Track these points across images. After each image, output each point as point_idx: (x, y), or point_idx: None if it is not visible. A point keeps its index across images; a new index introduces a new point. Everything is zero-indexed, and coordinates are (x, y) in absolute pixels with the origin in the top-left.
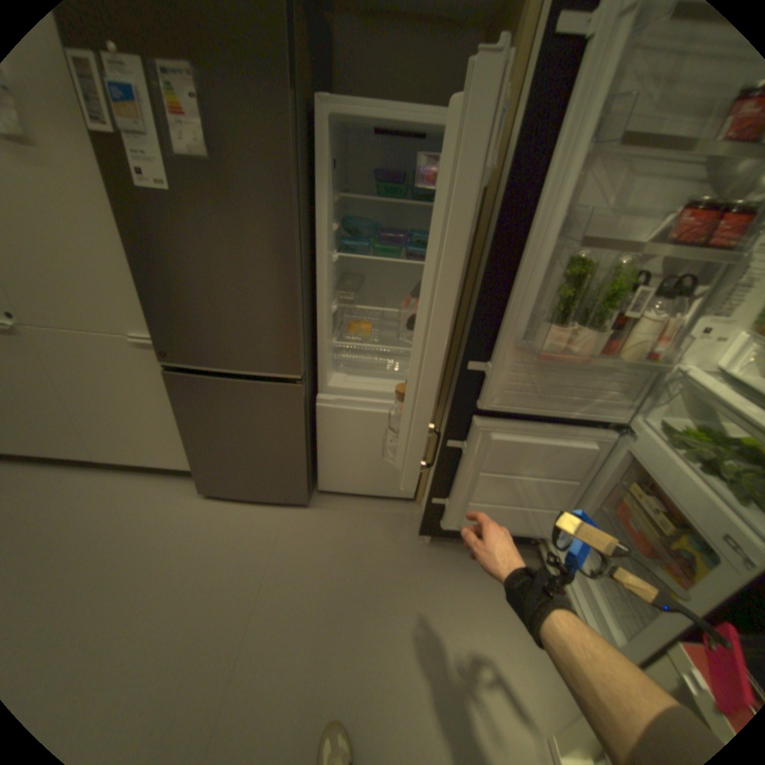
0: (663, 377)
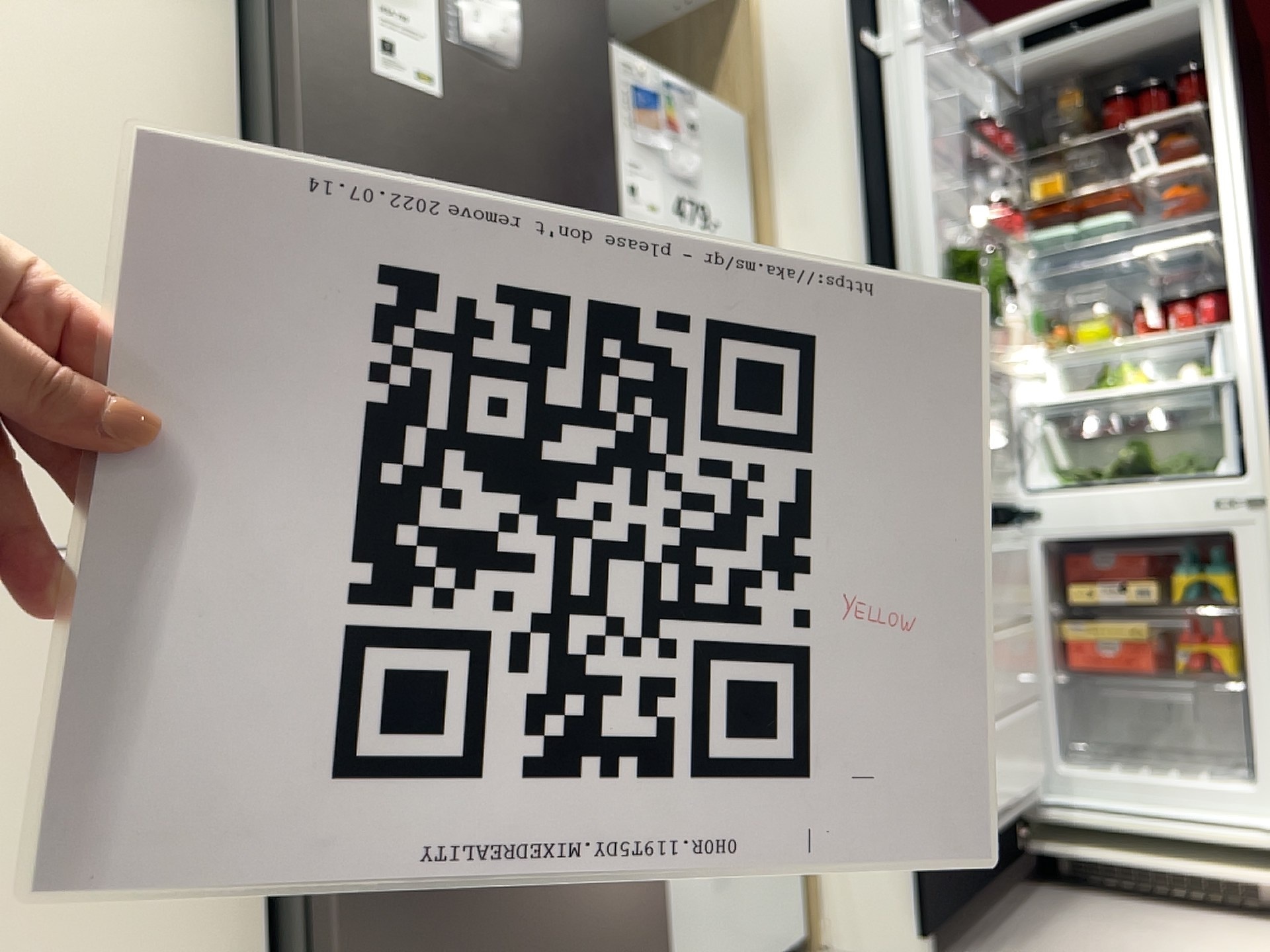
0: (1016, 425)
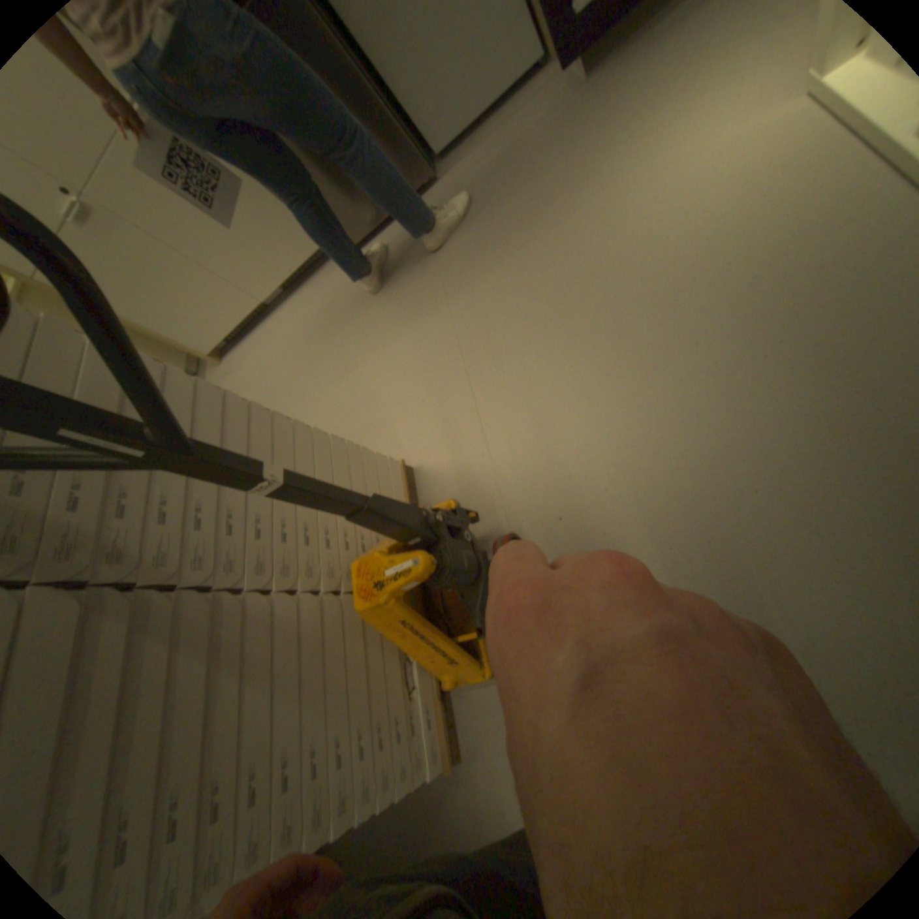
0: None
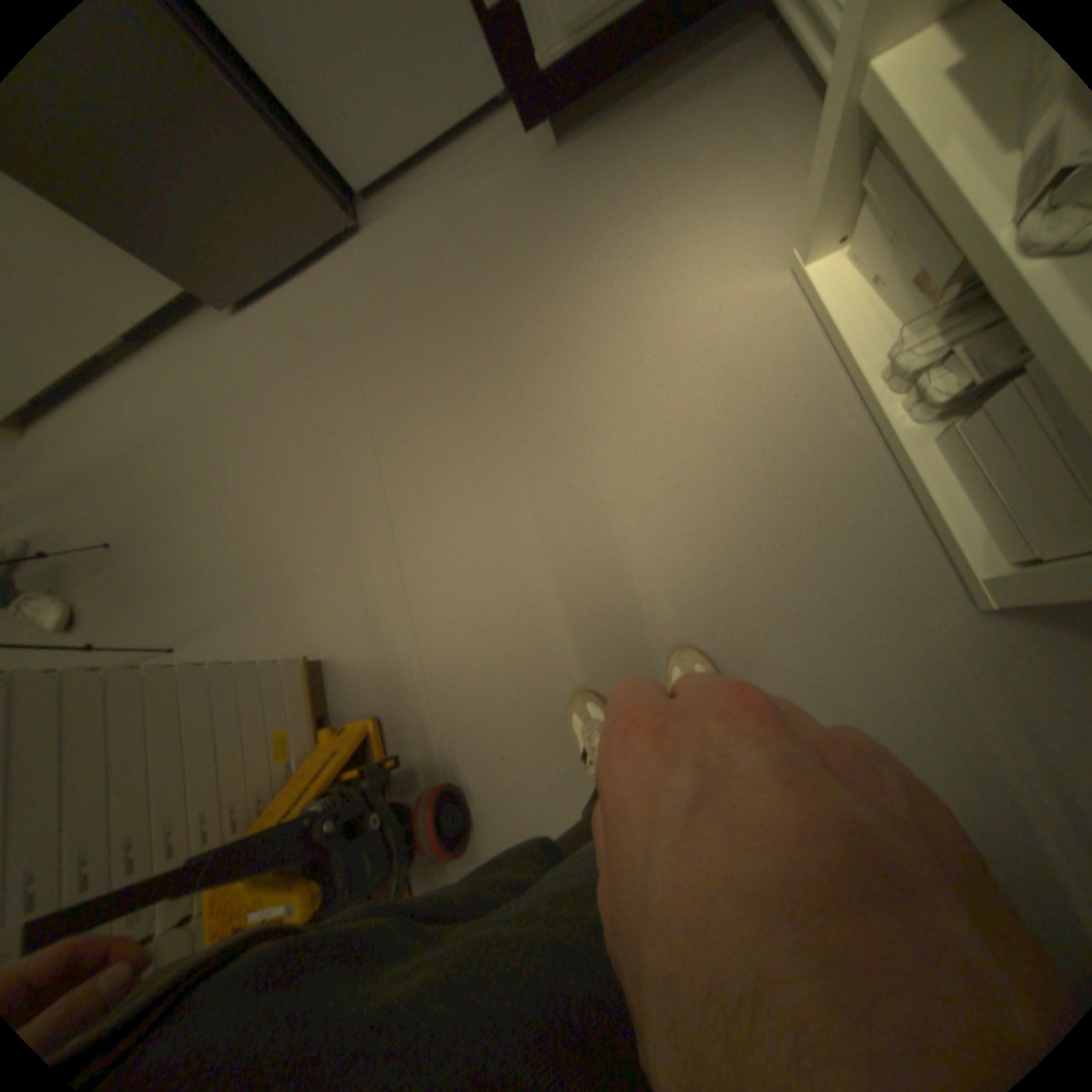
0: None
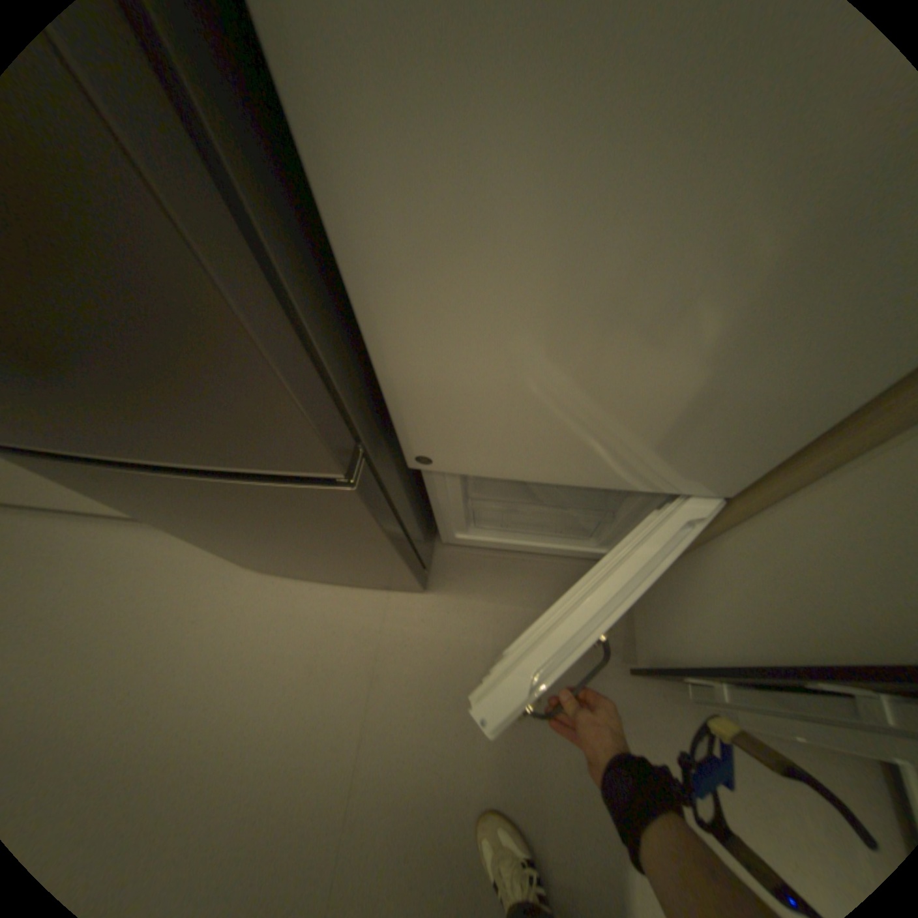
0: None
